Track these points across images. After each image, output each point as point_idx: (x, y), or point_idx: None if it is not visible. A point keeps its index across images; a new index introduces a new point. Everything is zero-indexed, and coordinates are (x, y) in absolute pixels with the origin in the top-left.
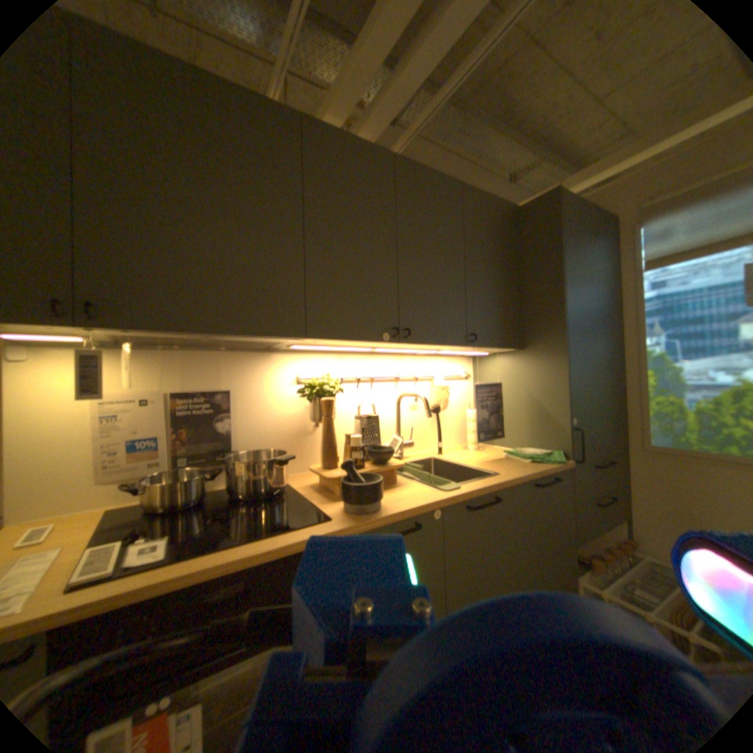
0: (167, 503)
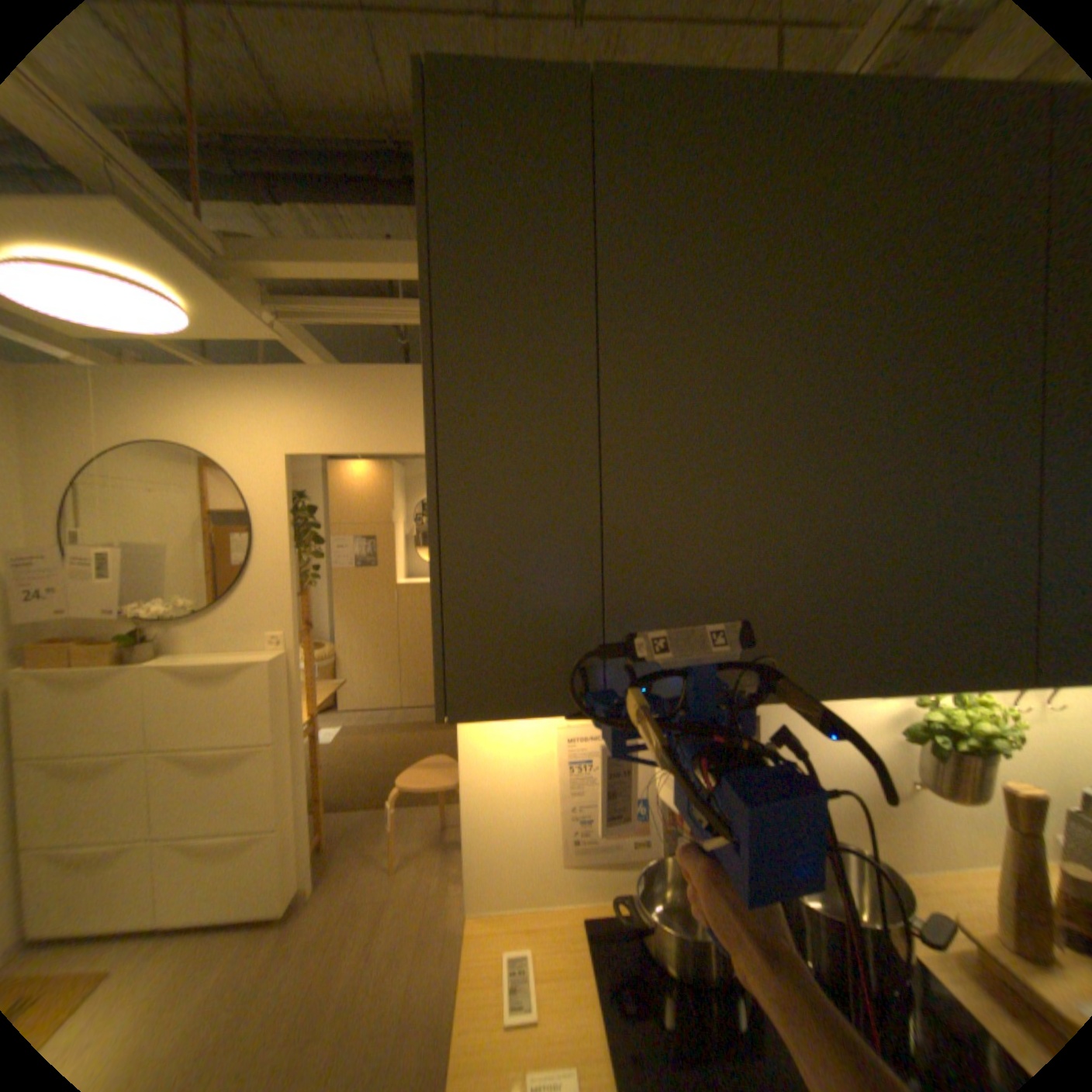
0: (704, 972)
